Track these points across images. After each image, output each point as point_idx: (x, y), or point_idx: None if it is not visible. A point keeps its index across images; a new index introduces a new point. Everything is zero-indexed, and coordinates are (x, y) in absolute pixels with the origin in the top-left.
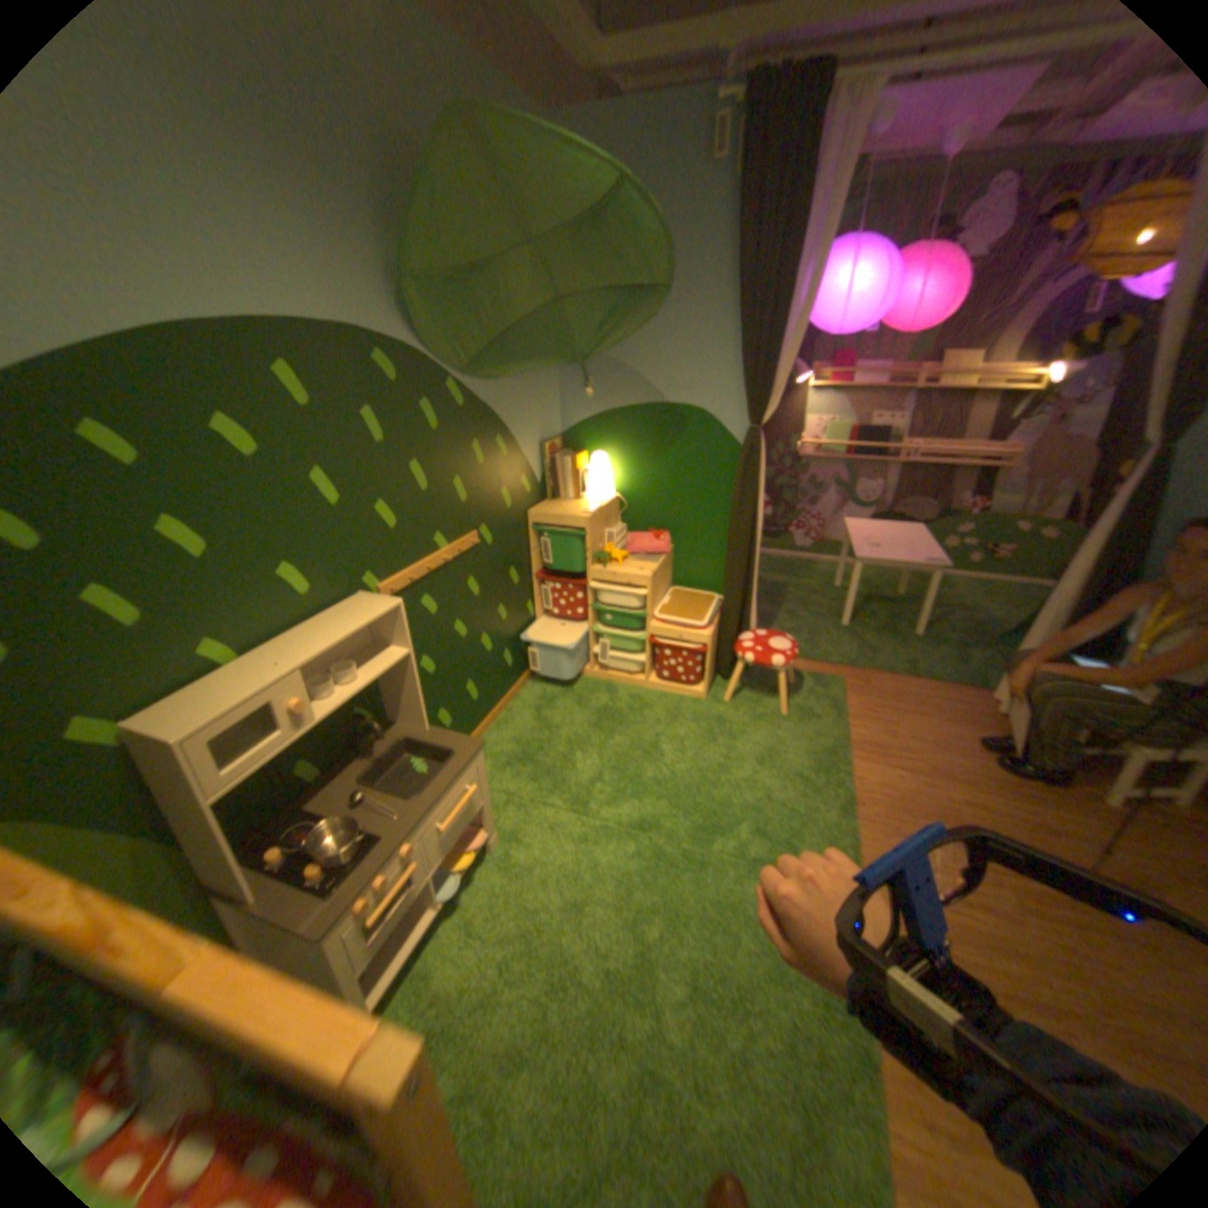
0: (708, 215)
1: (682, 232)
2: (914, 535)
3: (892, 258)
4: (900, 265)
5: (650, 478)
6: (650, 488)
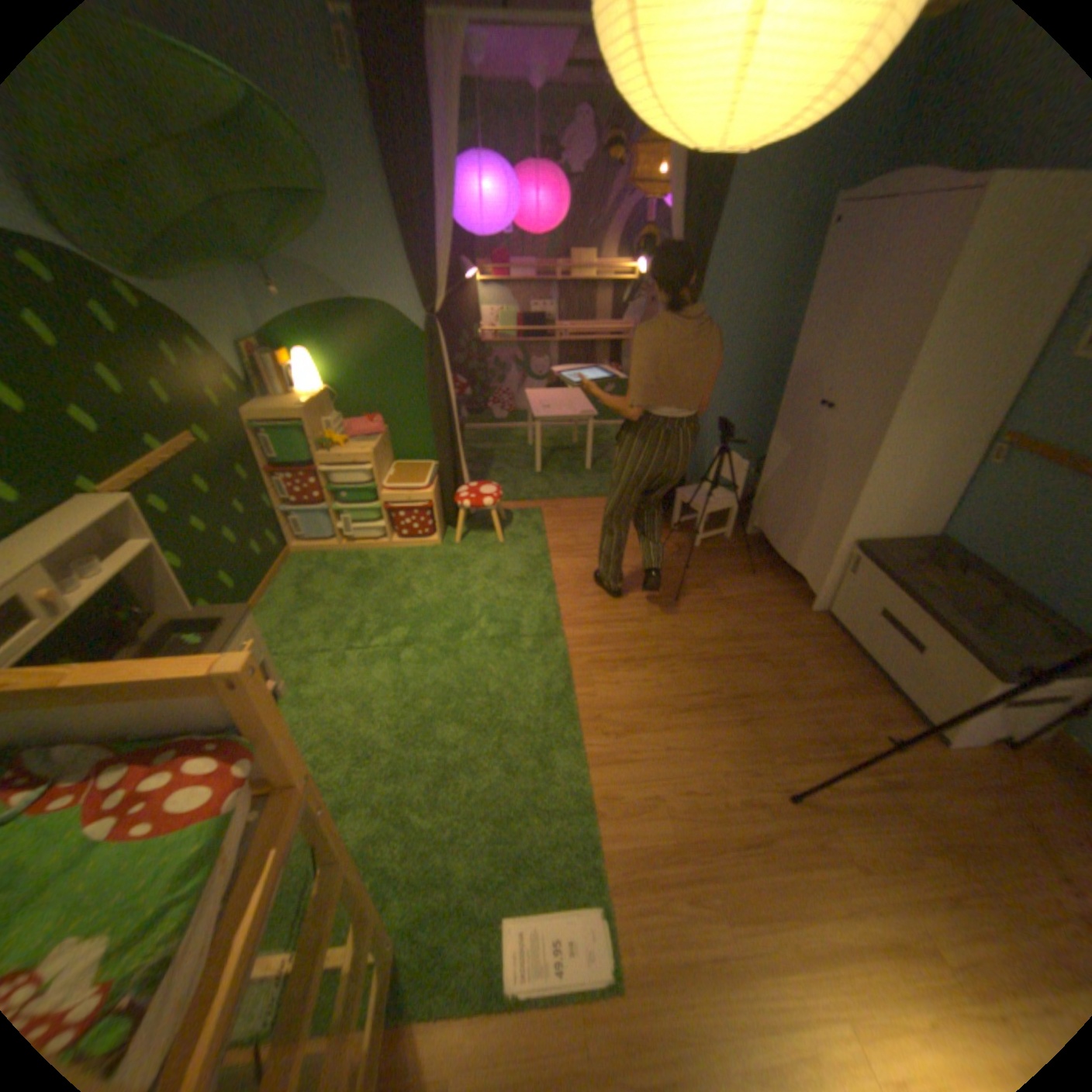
0: (346, 123)
1: (326, 137)
2: (573, 397)
3: (507, 174)
4: (514, 180)
5: (352, 368)
6: (354, 377)
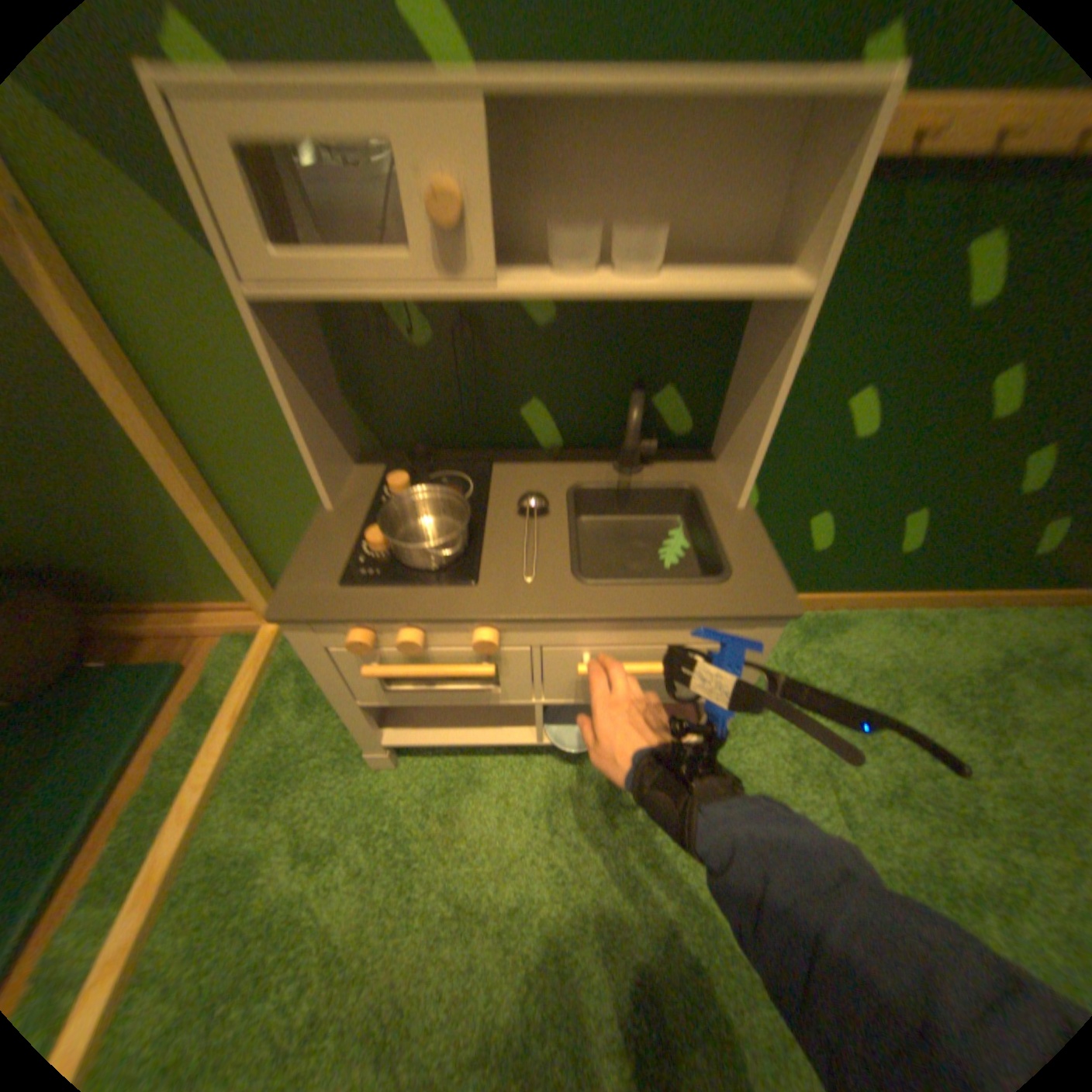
0: None
1: None
2: None
3: None
4: None
5: None
6: None
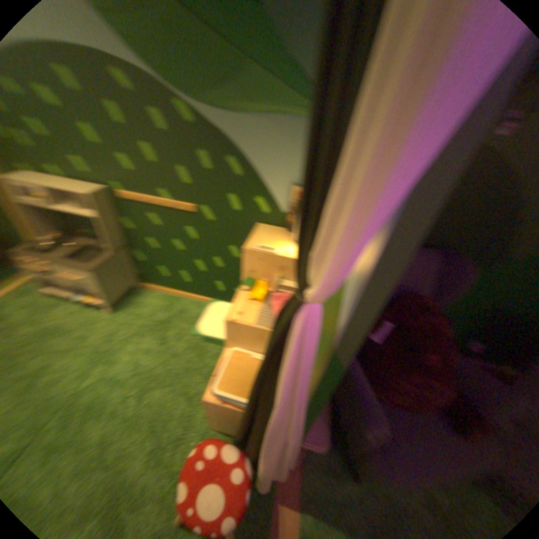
0: None
1: None
2: None
3: None
4: None
5: None
6: None
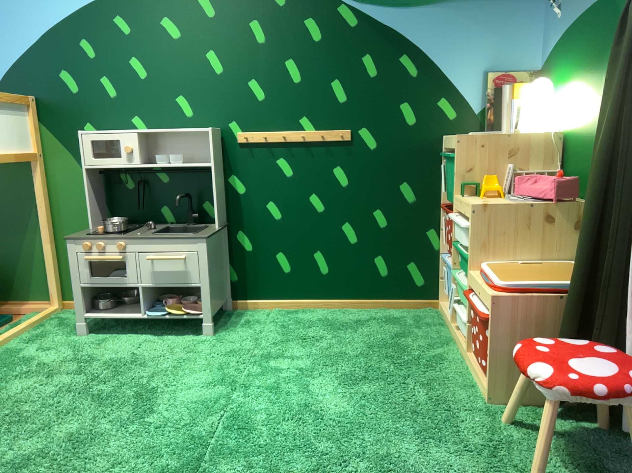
0: None
1: None
2: None
3: None
4: None
5: (589, 104)
6: (588, 117)
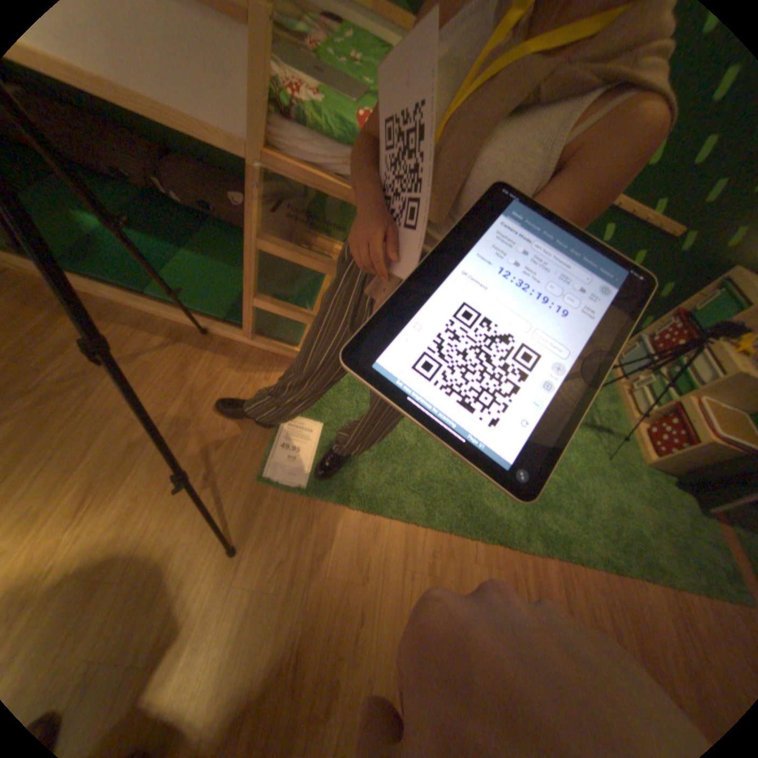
0: None
1: None
2: None
3: None
4: None
5: None
6: None
